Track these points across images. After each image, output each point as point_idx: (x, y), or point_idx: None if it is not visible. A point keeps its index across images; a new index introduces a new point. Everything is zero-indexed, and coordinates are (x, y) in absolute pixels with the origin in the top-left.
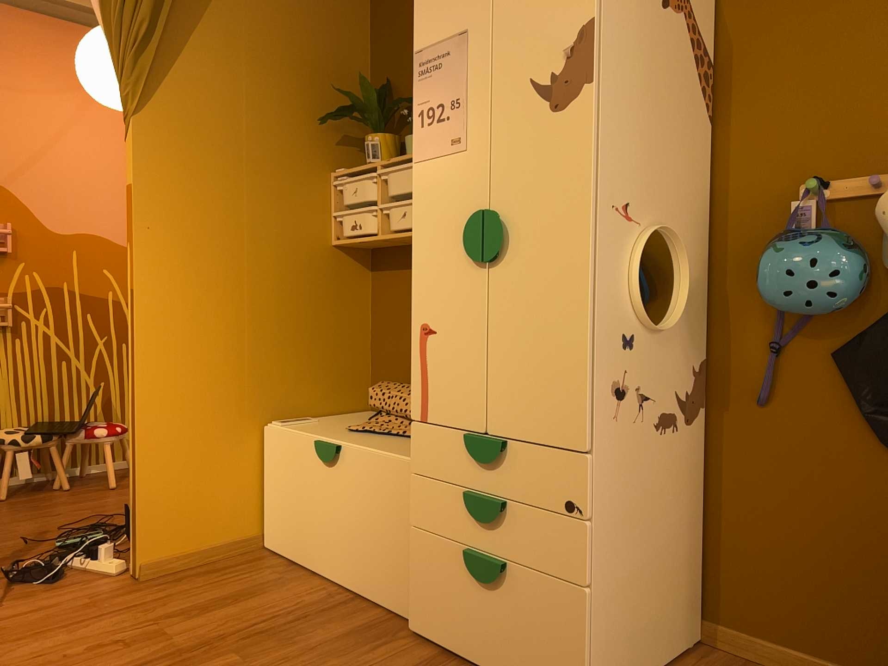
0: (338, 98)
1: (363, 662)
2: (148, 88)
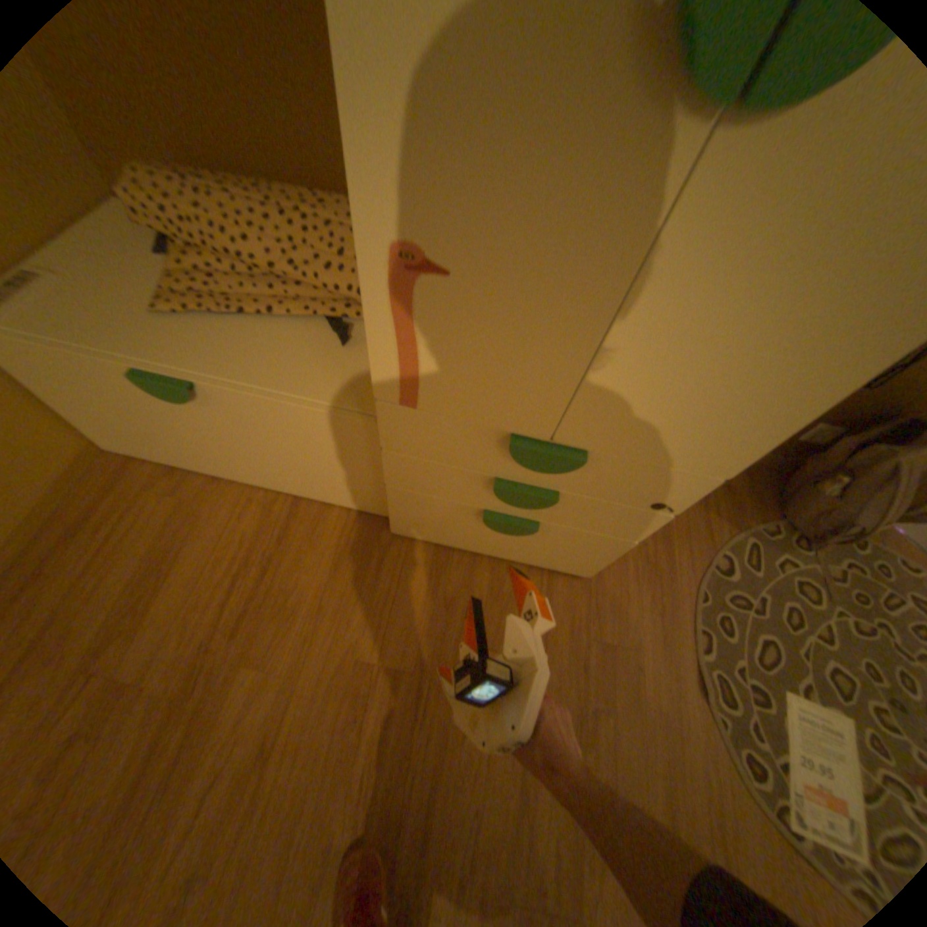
0: None
1: (381, 598)
2: None
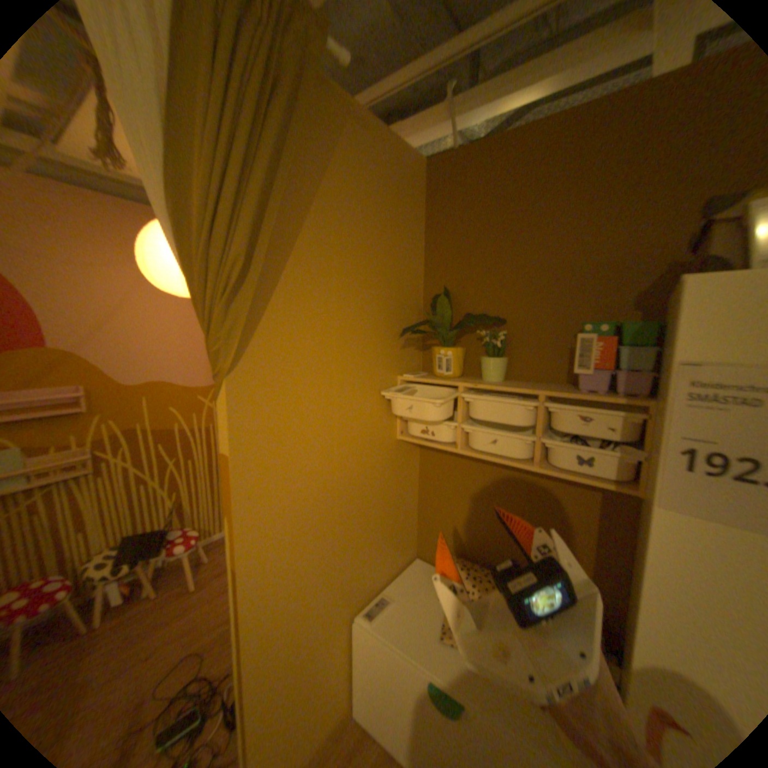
0: (402, 304)
1: None
2: (241, 338)
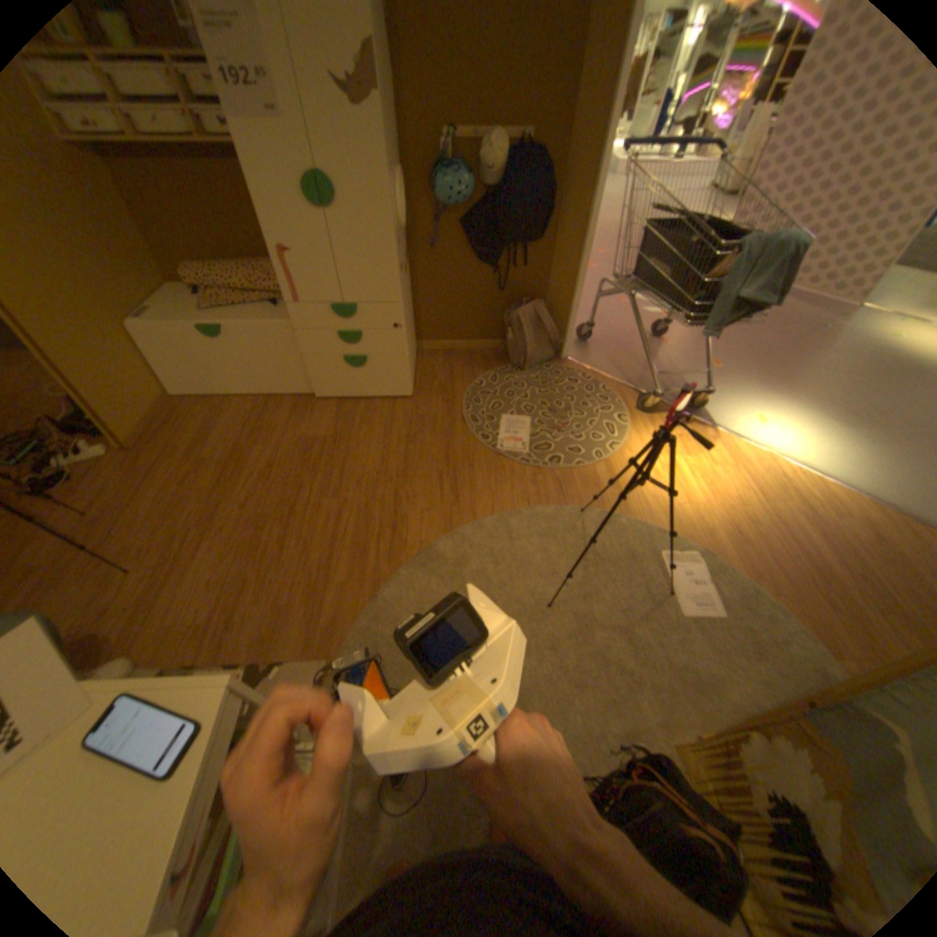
0: None
1: (314, 419)
2: None
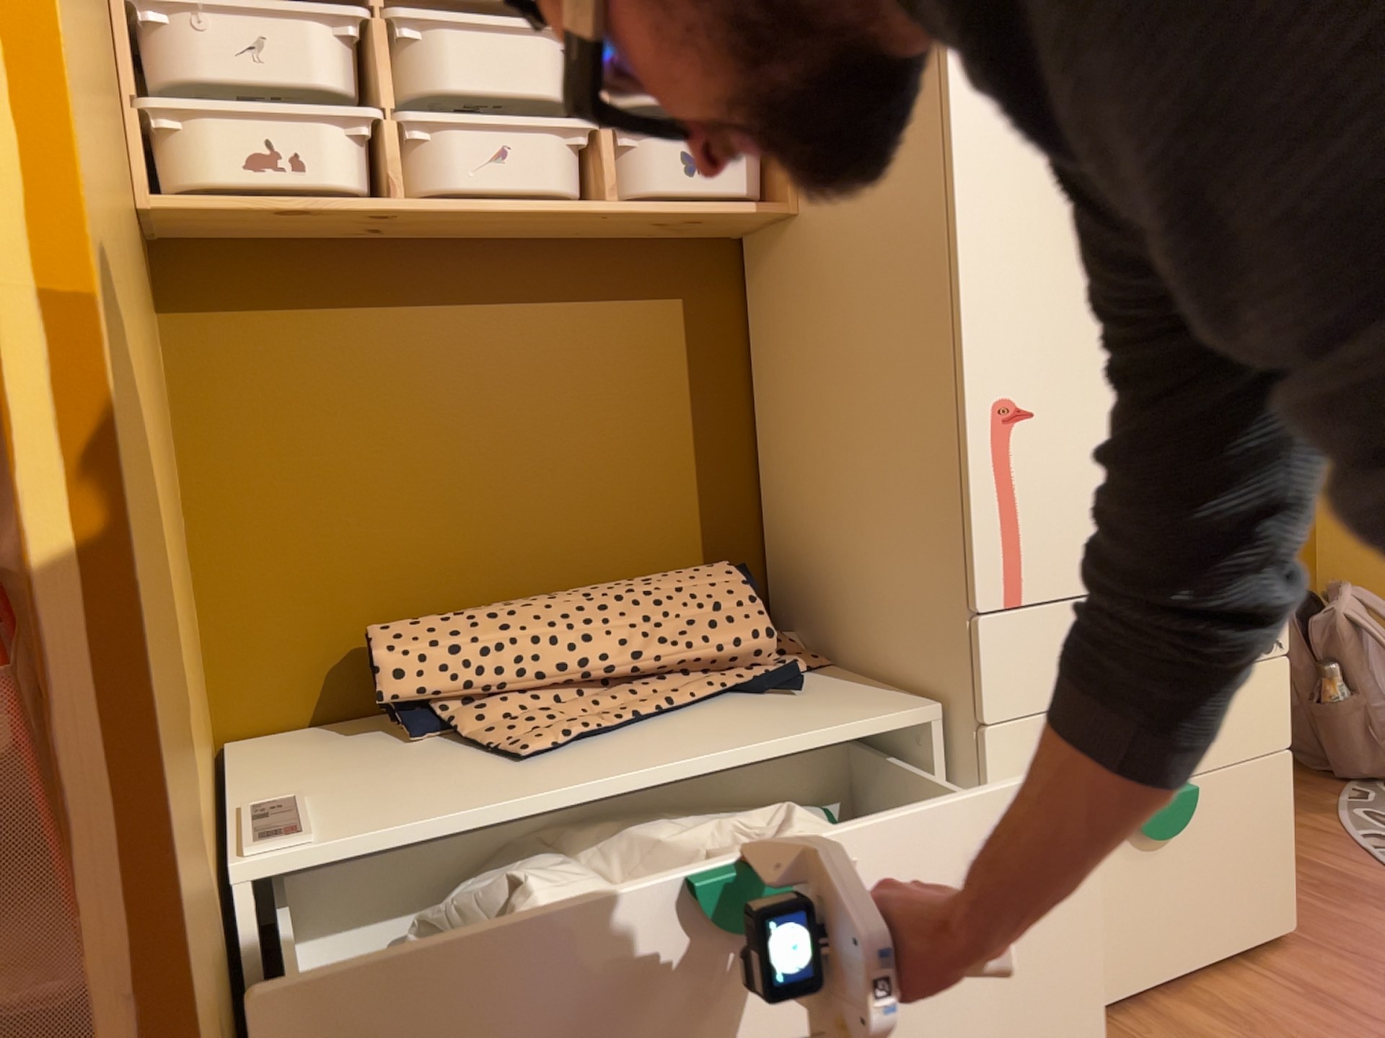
0: None
1: None
2: None
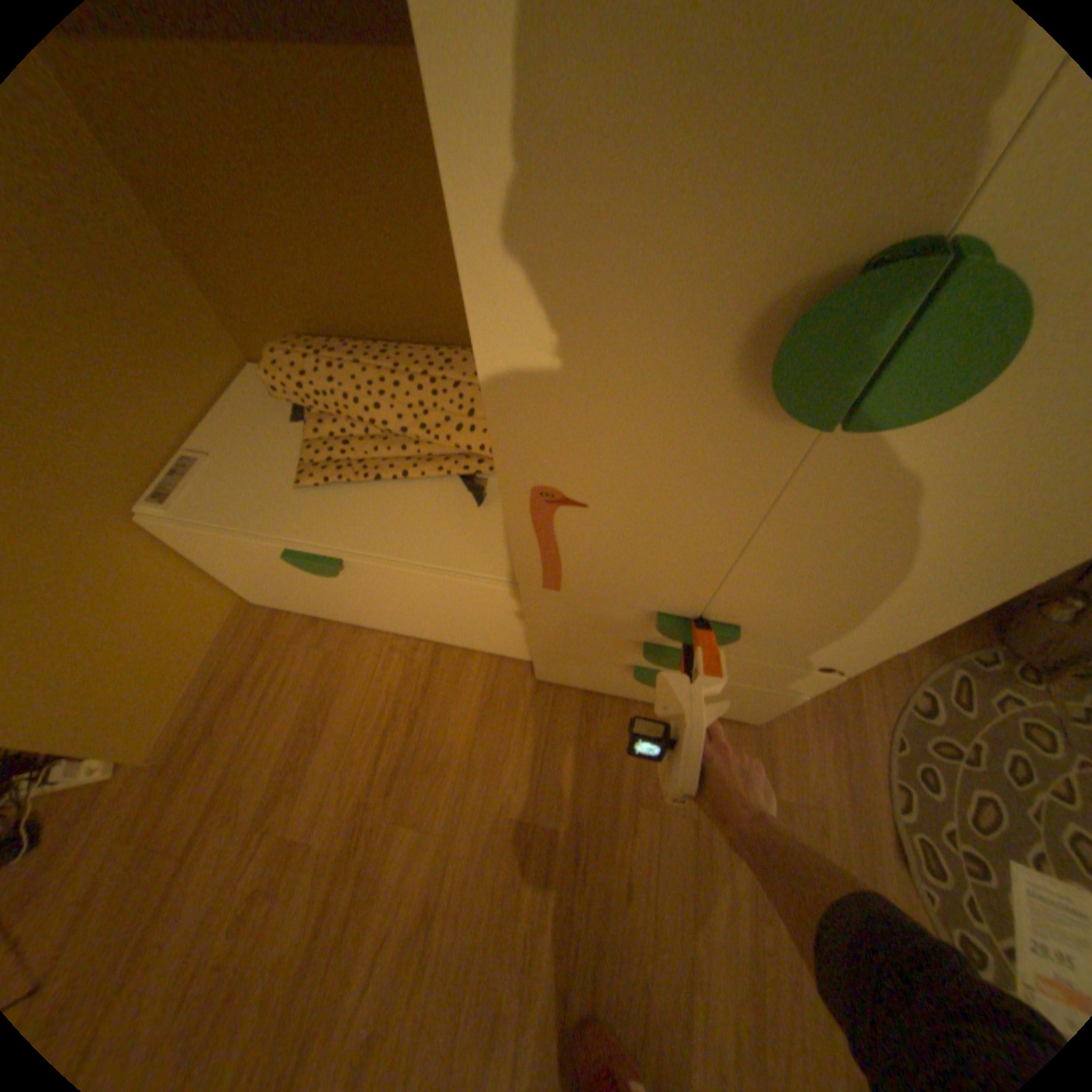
0: None
1: (531, 751)
2: None
